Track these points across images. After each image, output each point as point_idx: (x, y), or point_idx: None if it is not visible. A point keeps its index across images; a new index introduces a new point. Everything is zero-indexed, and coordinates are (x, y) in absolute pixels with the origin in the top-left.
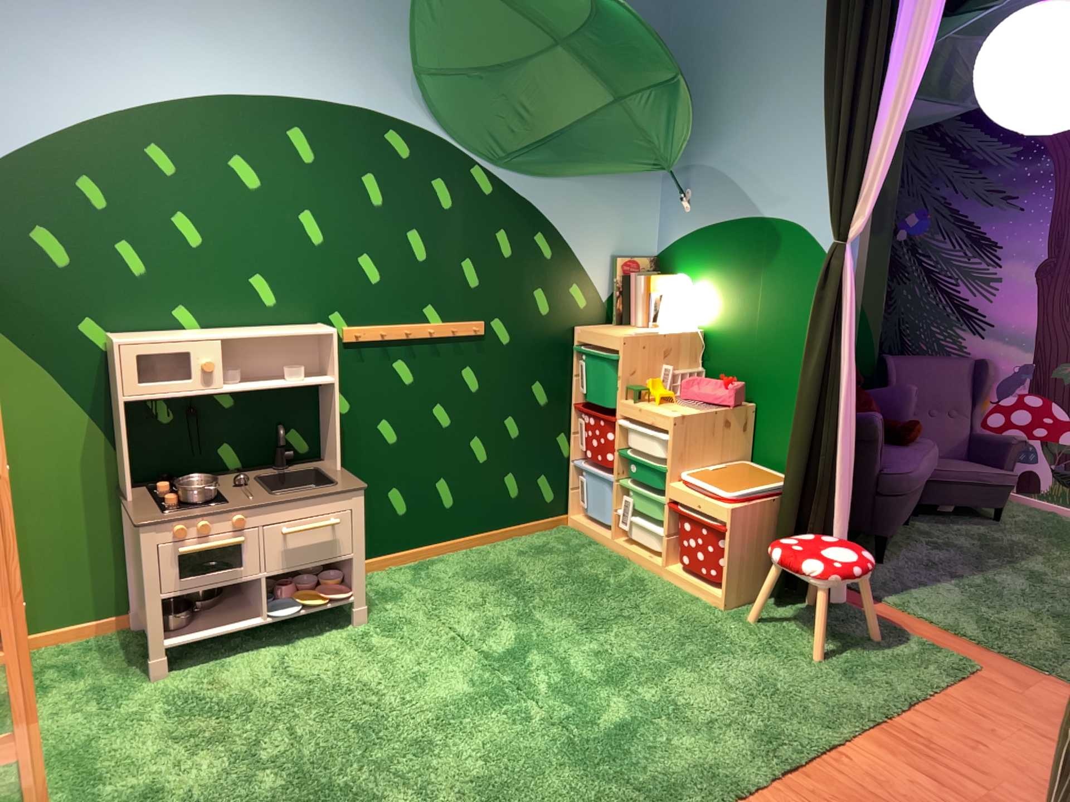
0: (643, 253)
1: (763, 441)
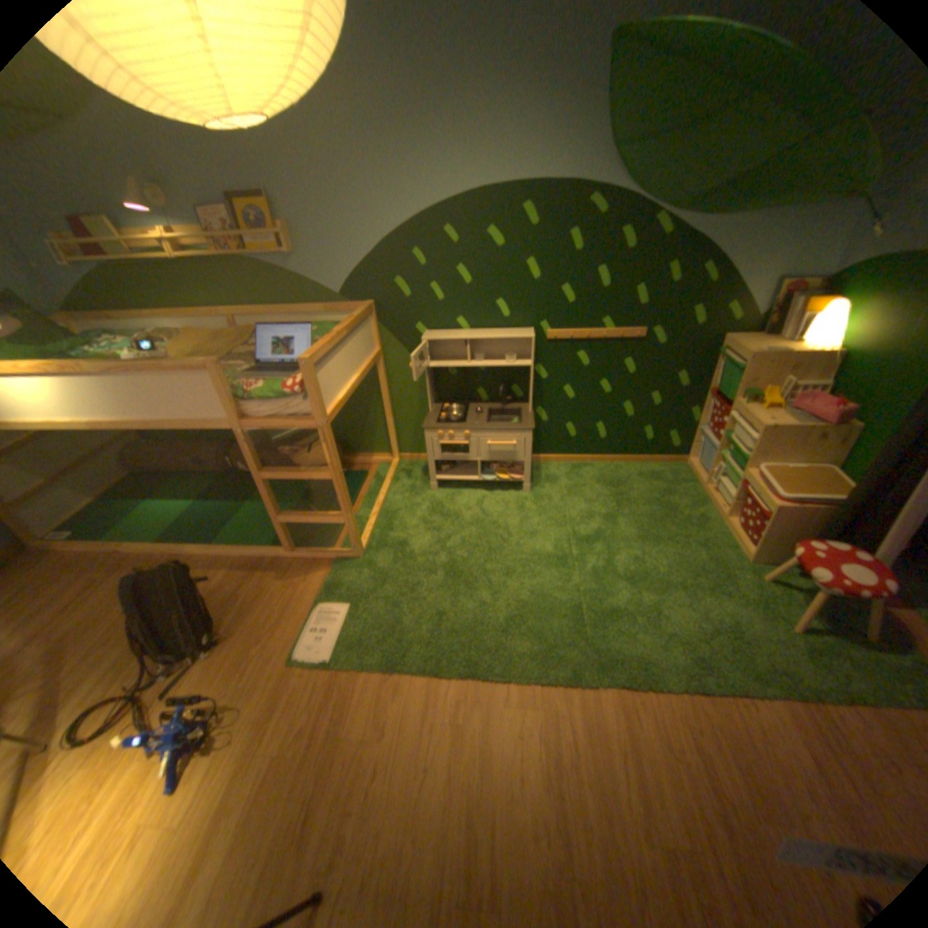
0: (815, 275)
1: (858, 457)
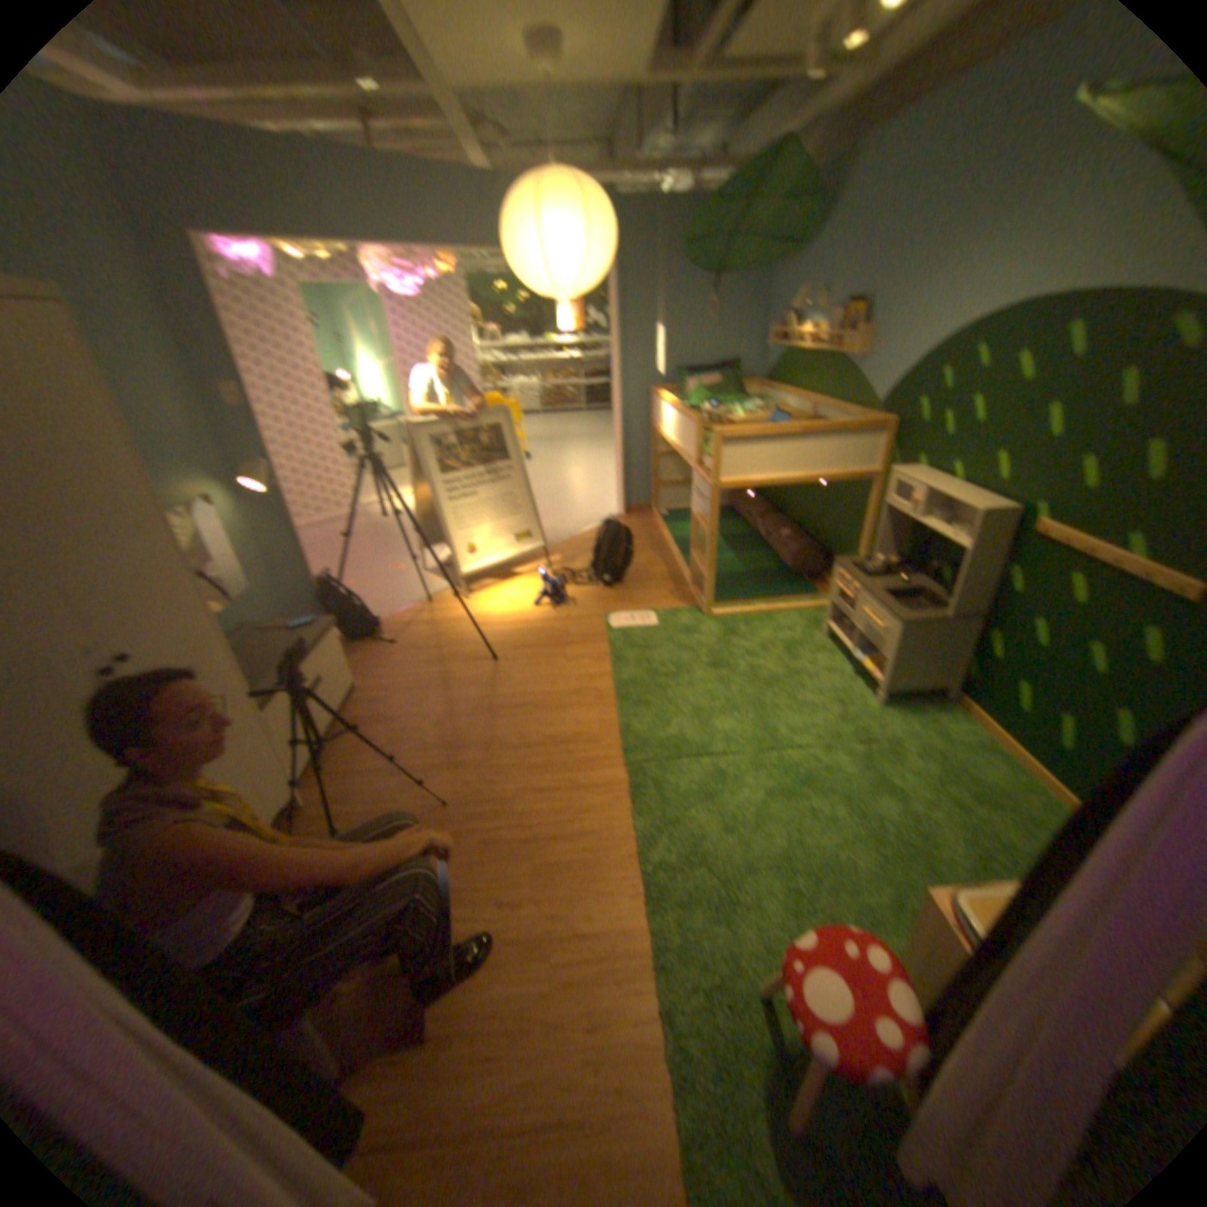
0: None
1: None
